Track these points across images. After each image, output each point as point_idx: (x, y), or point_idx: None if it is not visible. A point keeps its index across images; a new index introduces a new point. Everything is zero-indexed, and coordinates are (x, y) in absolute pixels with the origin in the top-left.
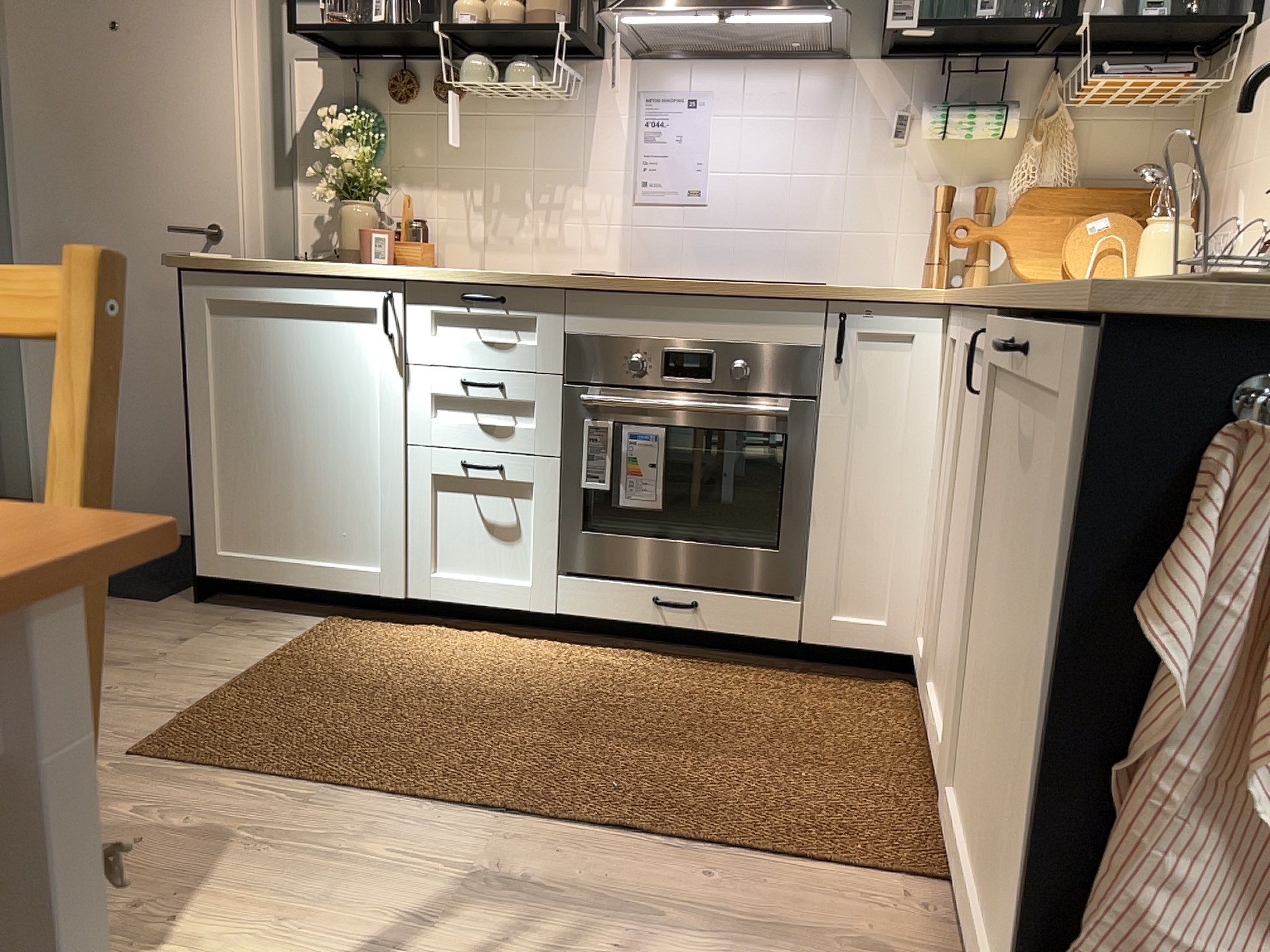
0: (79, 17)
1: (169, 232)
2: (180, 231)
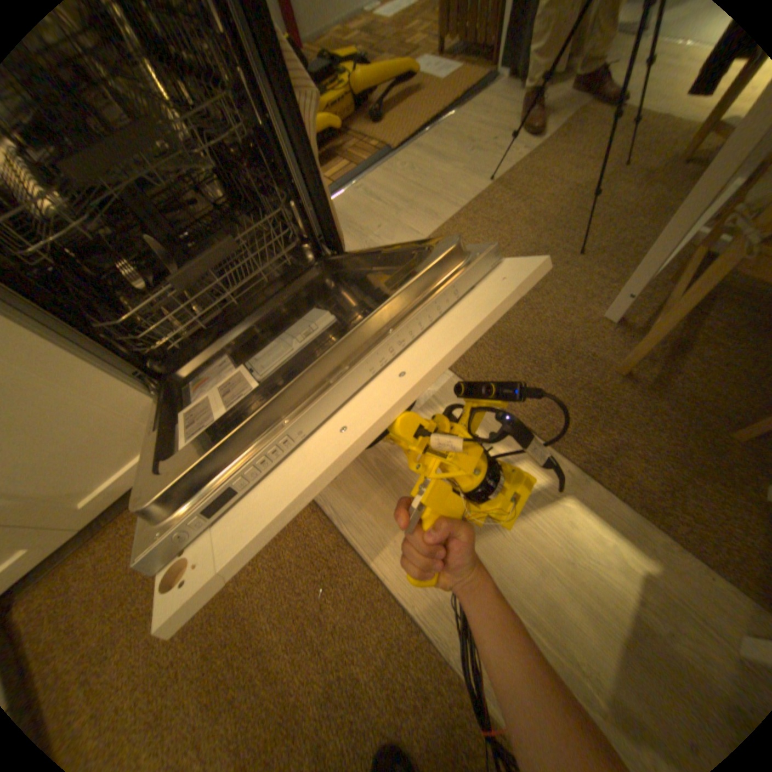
0: None
1: None
2: None
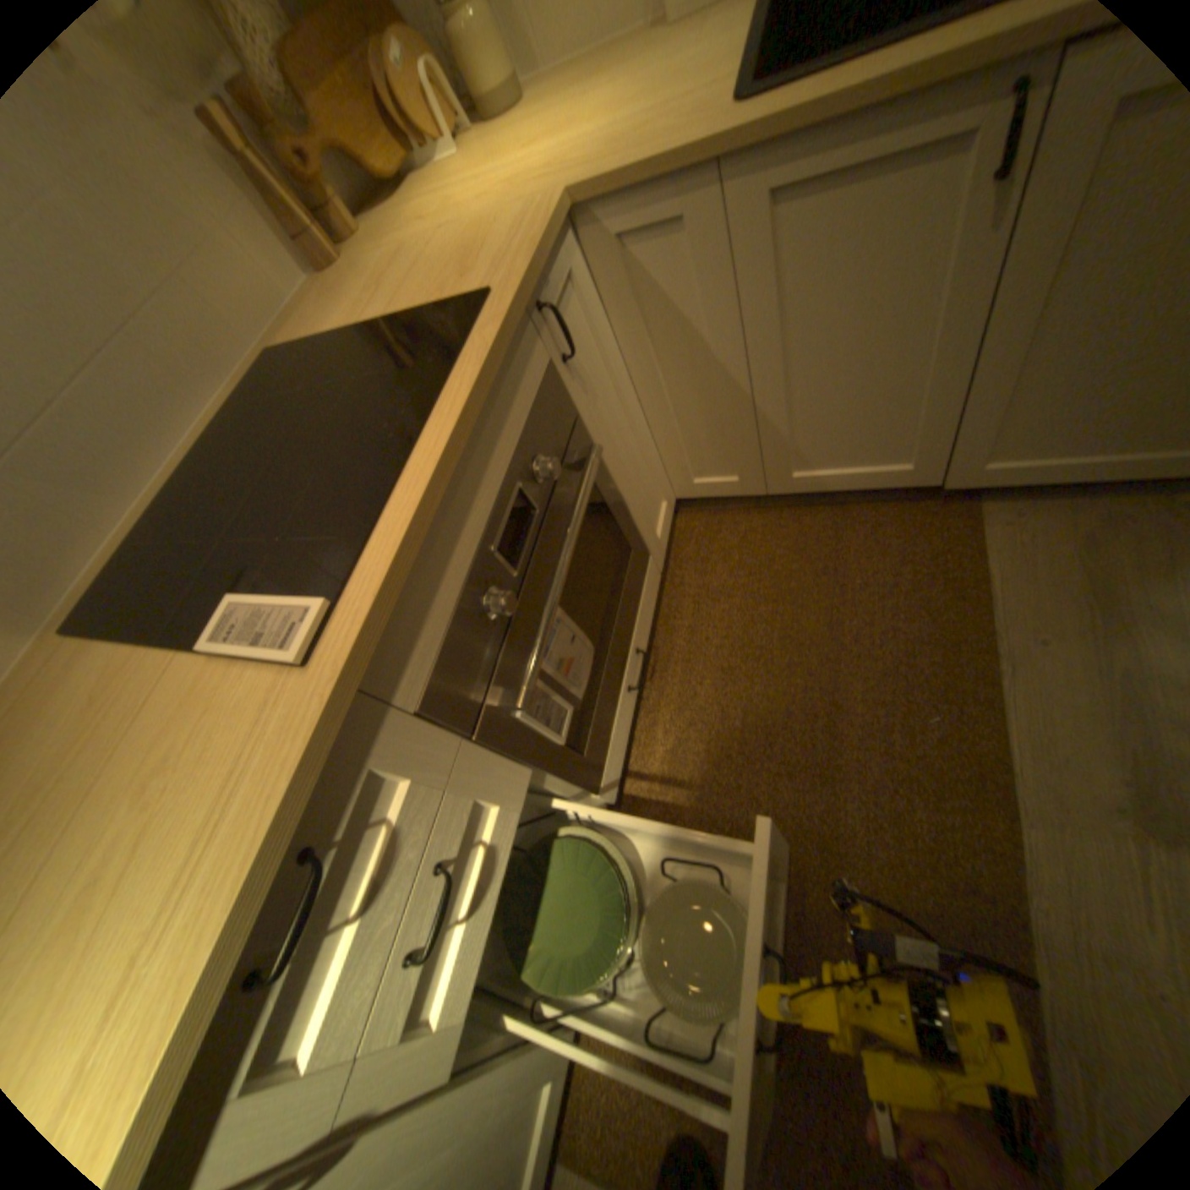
0: None
1: None
2: None
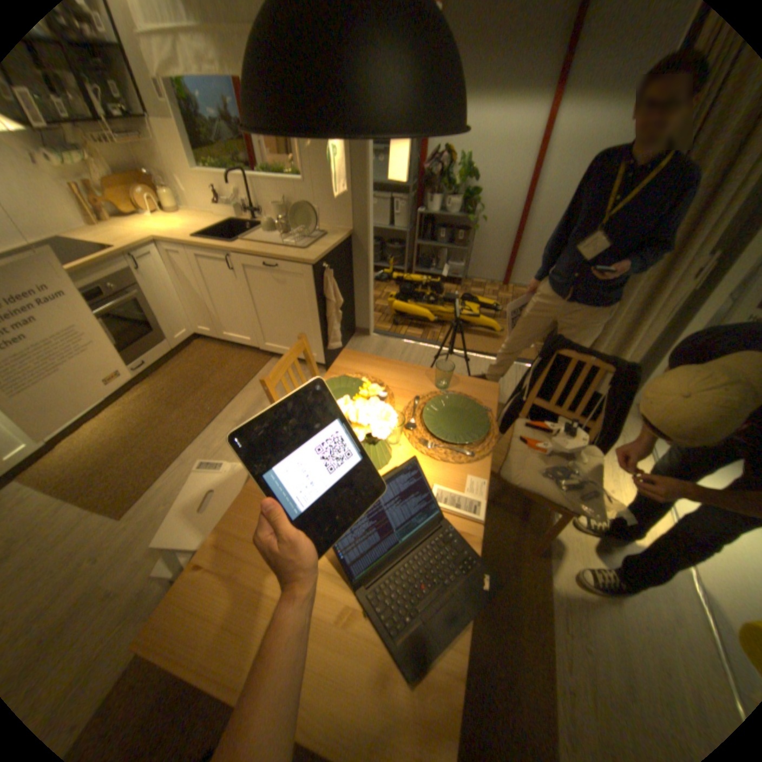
0: None
1: None
2: None
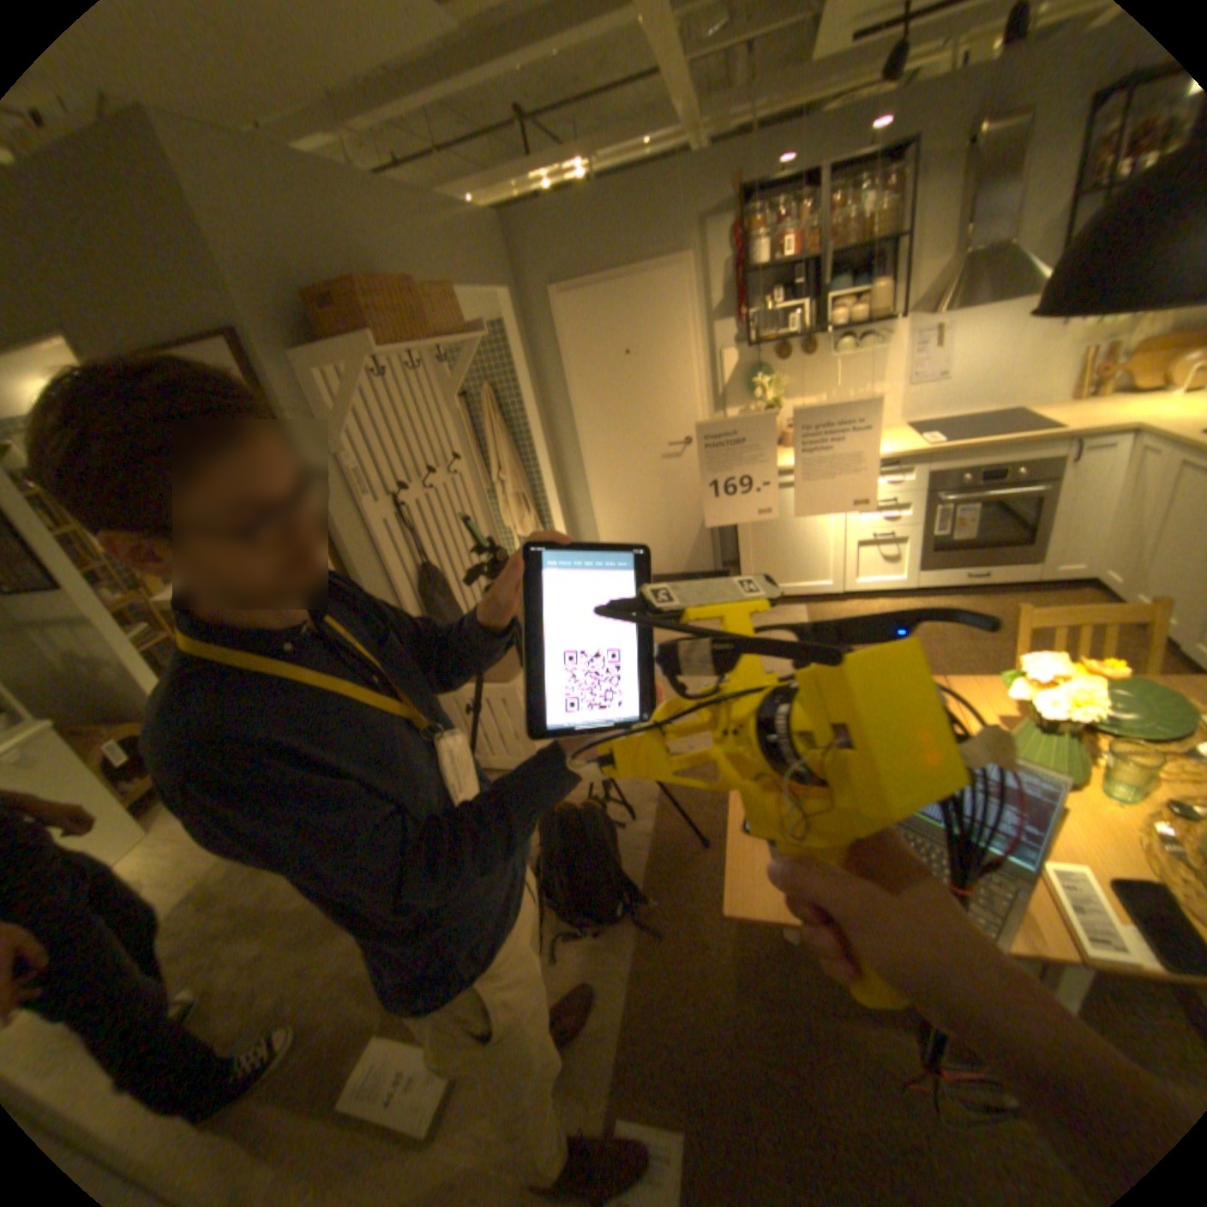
0: (610, 352)
1: (671, 447)
2: (677, 445)
